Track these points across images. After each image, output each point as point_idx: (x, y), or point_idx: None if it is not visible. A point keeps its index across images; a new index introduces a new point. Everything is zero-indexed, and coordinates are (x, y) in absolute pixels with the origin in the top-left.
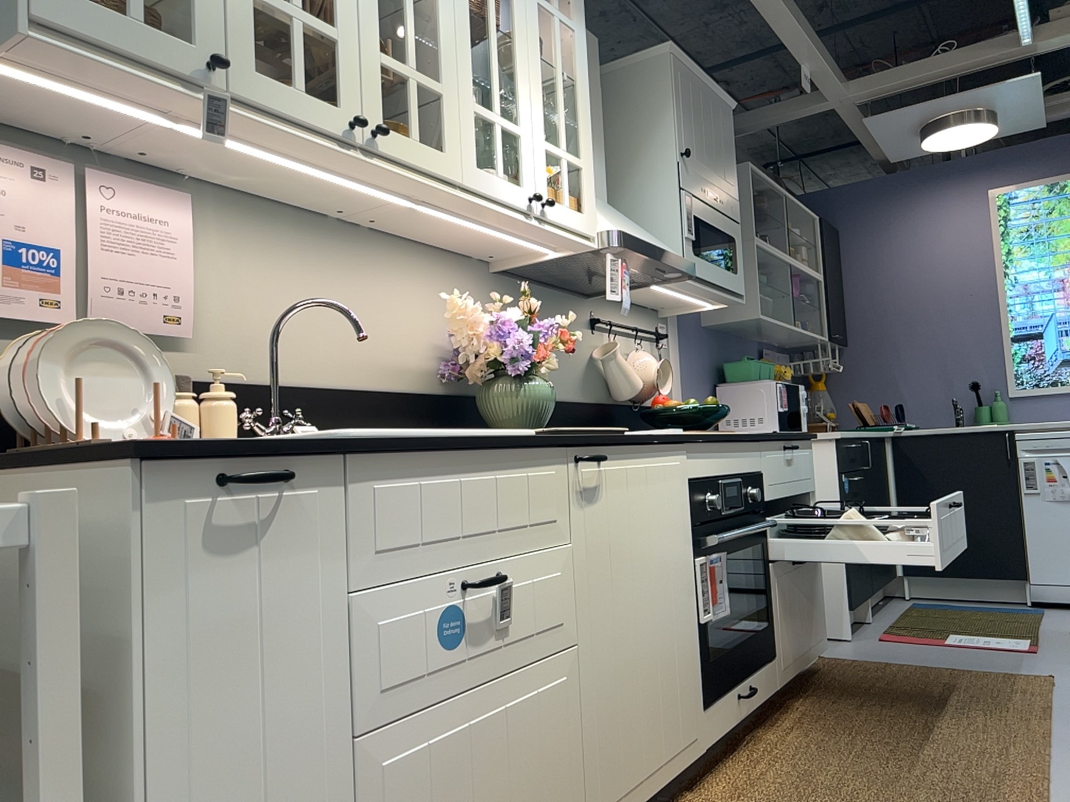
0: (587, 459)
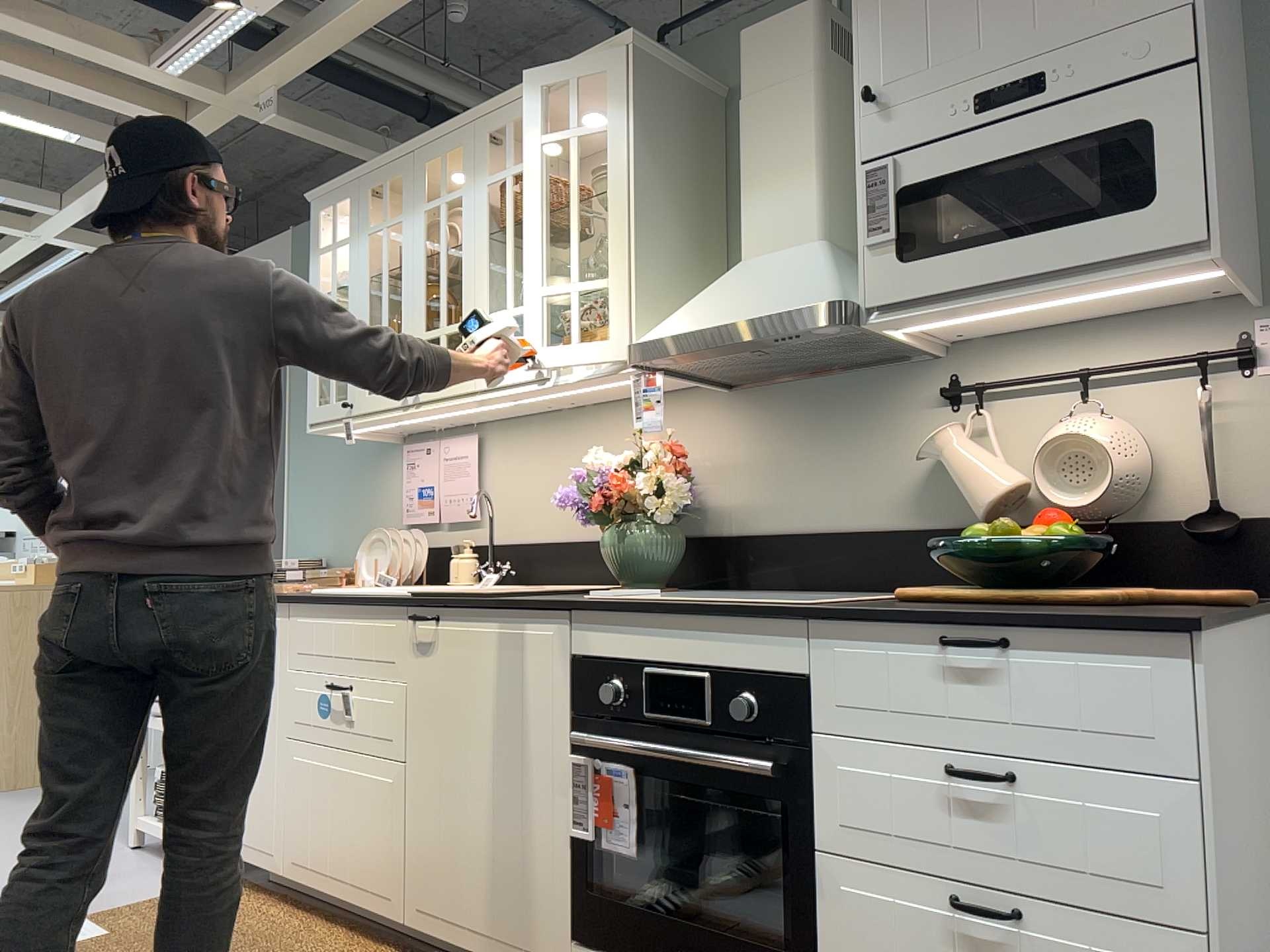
0: (409, 617)
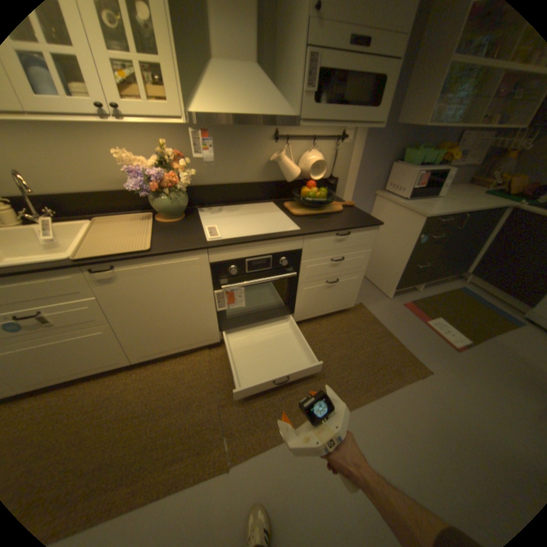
0: (91, 272)
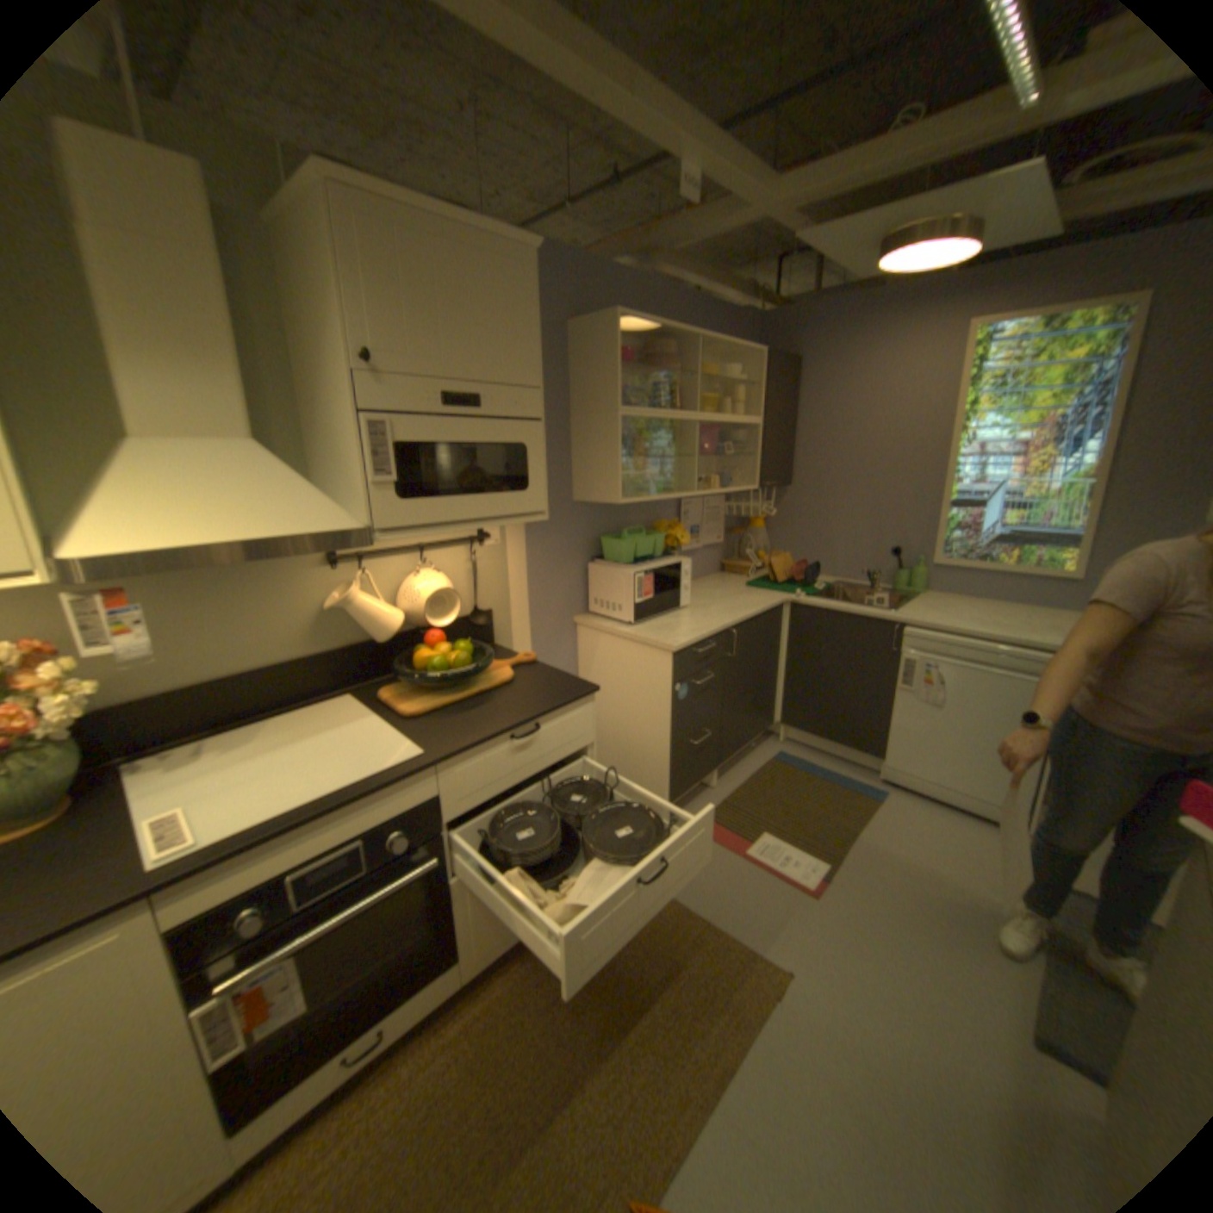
0: None
